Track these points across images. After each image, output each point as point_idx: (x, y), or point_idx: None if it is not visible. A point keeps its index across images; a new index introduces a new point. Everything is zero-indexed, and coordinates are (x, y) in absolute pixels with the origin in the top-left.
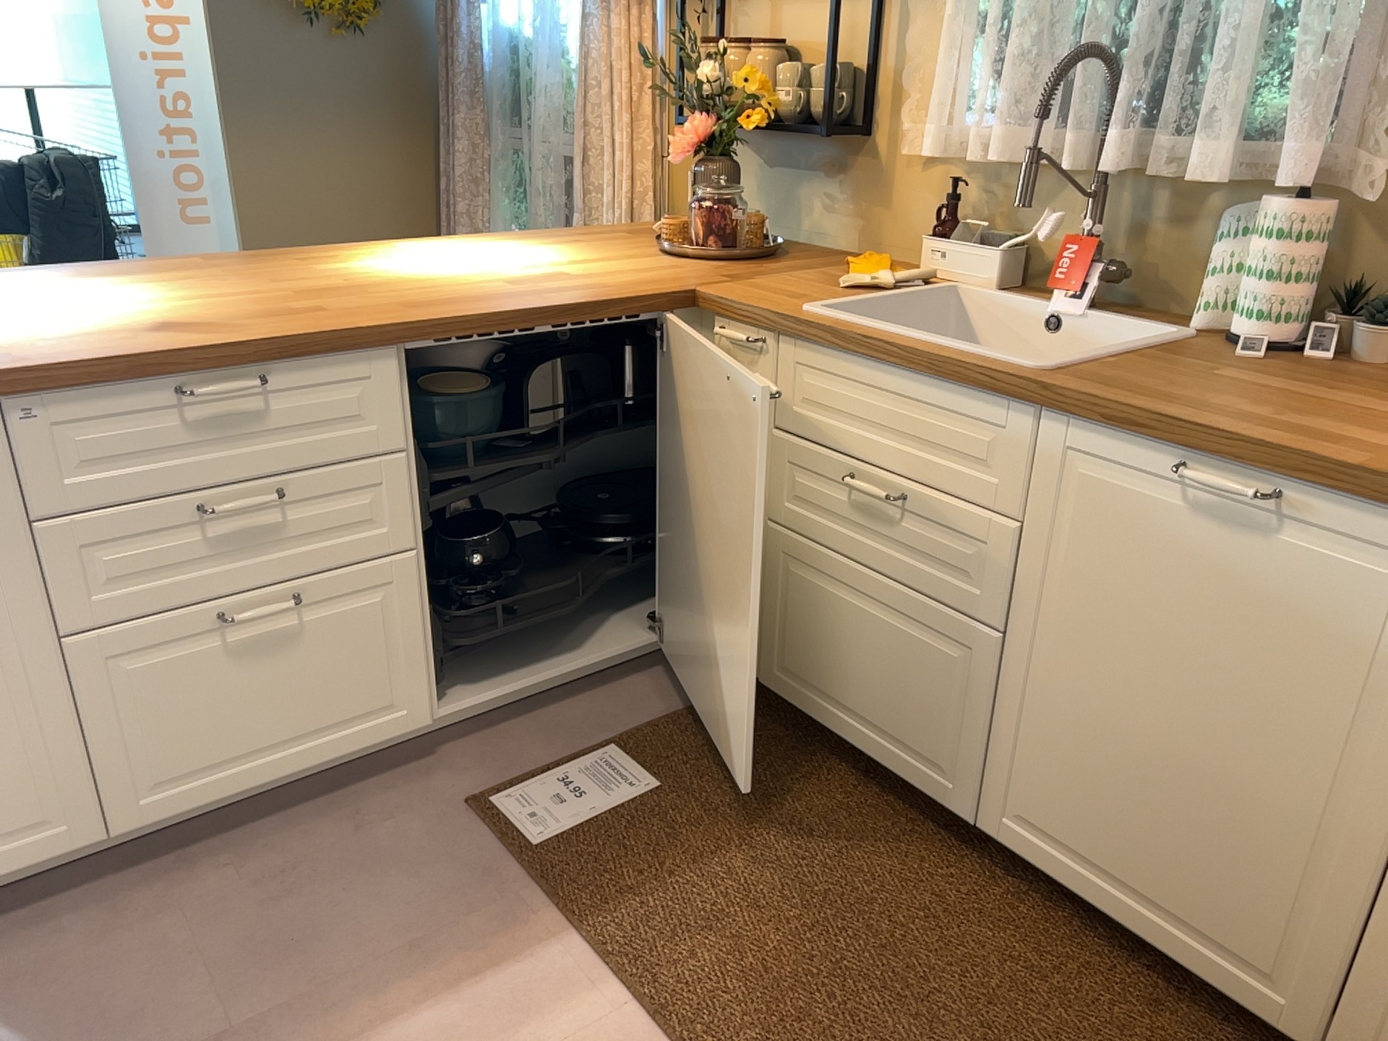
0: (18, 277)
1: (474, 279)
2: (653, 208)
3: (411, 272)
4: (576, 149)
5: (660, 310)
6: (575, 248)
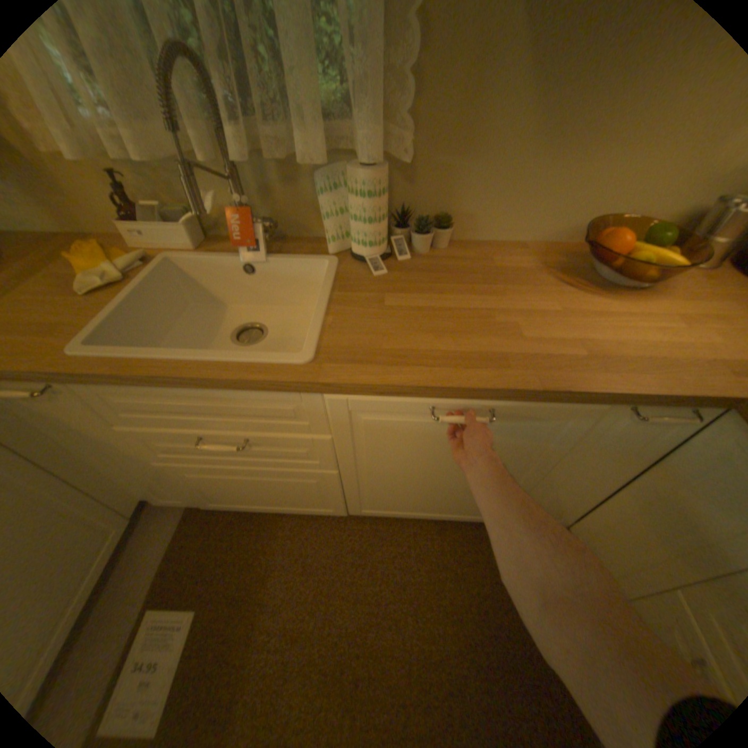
0: None
1: None
2: None
3: None
4: None
5: None
6: None
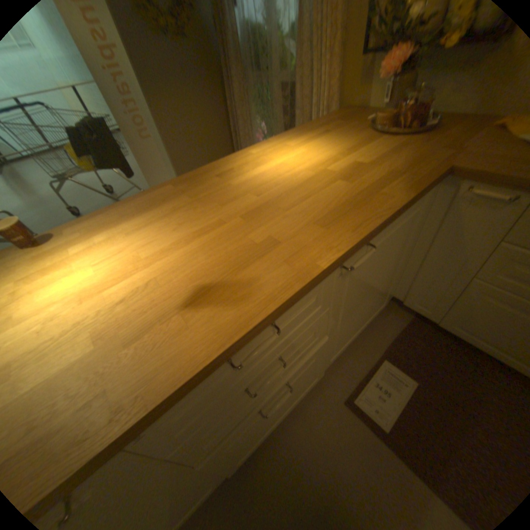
0: (86, 223)
1: (320, 177)
2: (338, 100)
3: (281, 176)
4: (297, 75)
5: (439, 182)
6: (334, 136)
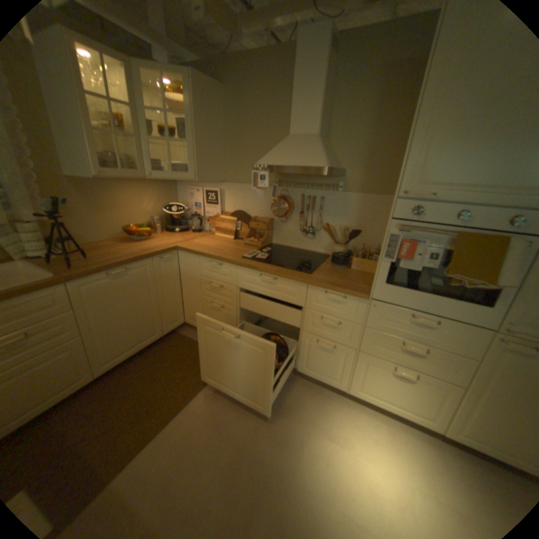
0: None
1: None
2: None
3: None
4: None
5: None
6: None
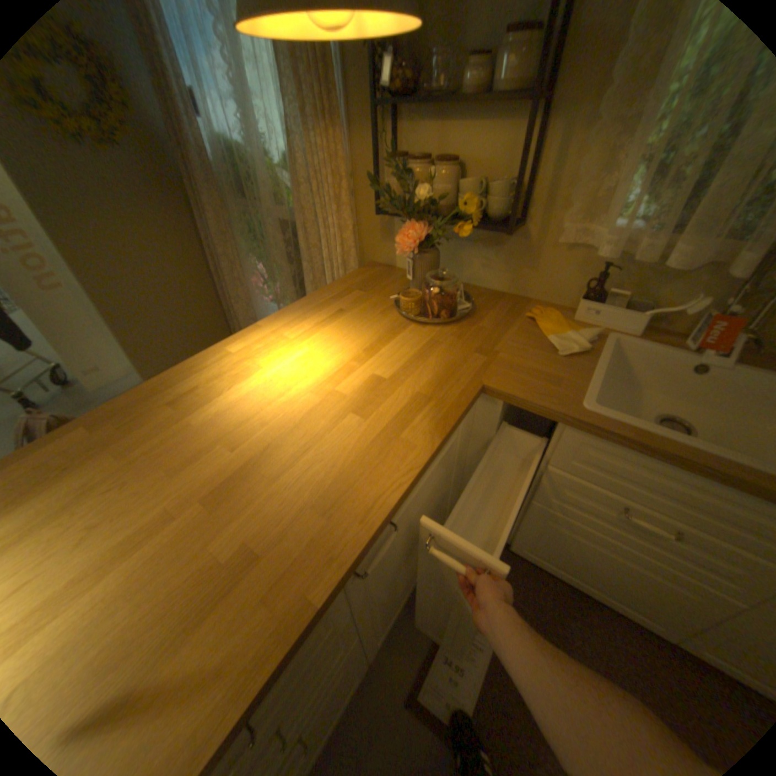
0: None
1: (326, 410)
2: (357, 258)
3: (271, 409)
4: (298, 223)
5: (471, 409)
6: (349, 323)
